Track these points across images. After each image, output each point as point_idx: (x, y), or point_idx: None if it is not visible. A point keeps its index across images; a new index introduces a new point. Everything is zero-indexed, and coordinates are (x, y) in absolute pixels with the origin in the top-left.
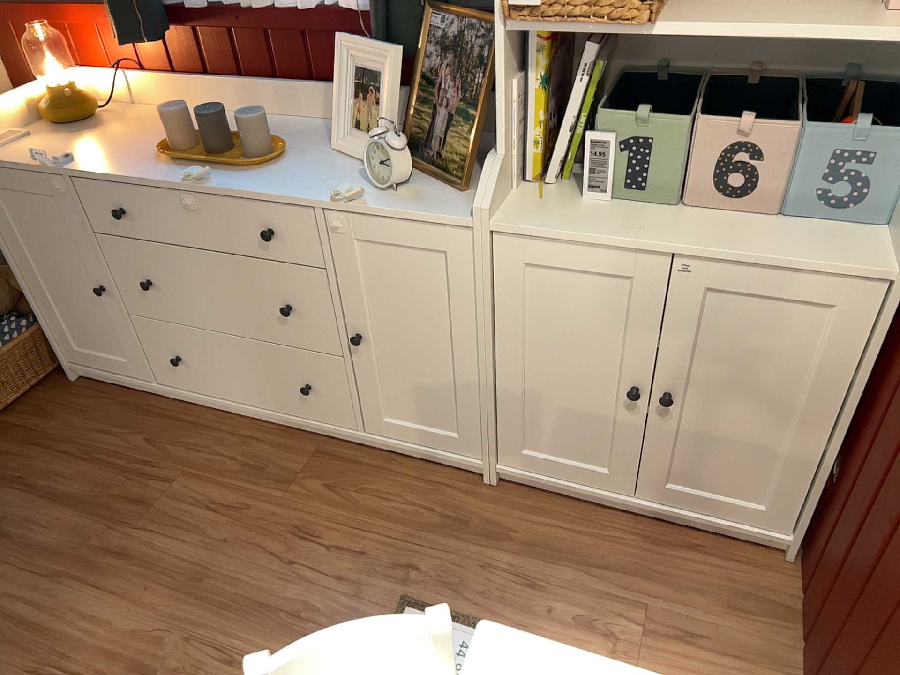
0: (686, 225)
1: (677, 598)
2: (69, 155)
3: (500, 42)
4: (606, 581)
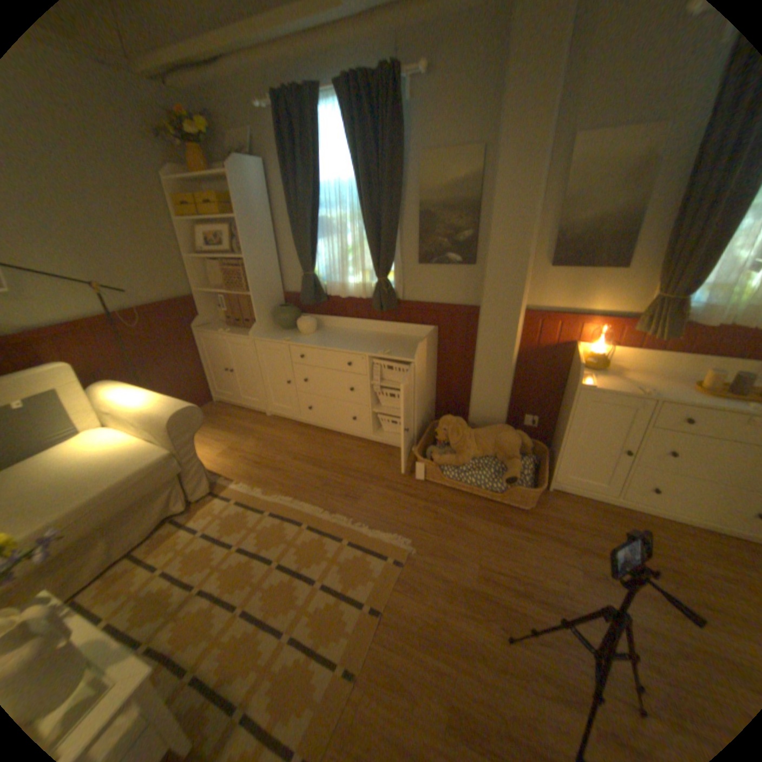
0: None
1: None
2: (653, 391)
3: None
4: None
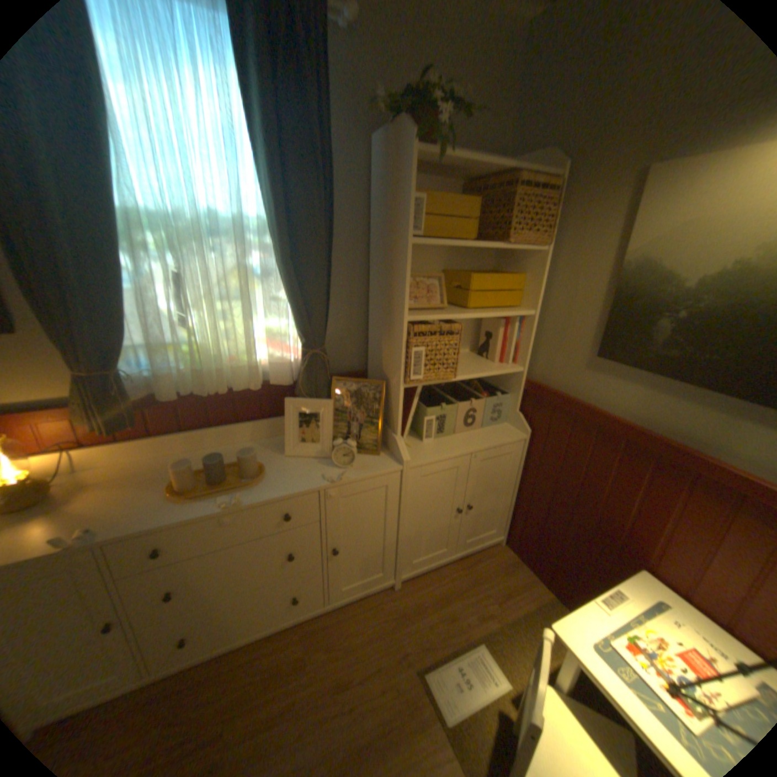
0: (464, 442)
1: (493, 586)
2: (86, 531)
3: (398, 393)
4: (470, 598)
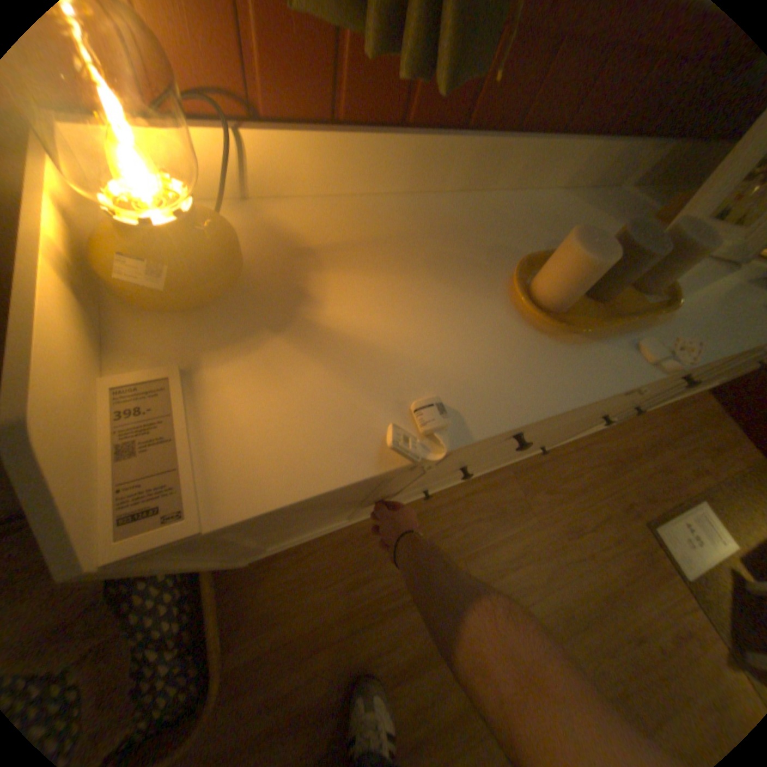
0: None
1: (700, 437)
2: (440, 403)
3: None
4: (680, 448)
